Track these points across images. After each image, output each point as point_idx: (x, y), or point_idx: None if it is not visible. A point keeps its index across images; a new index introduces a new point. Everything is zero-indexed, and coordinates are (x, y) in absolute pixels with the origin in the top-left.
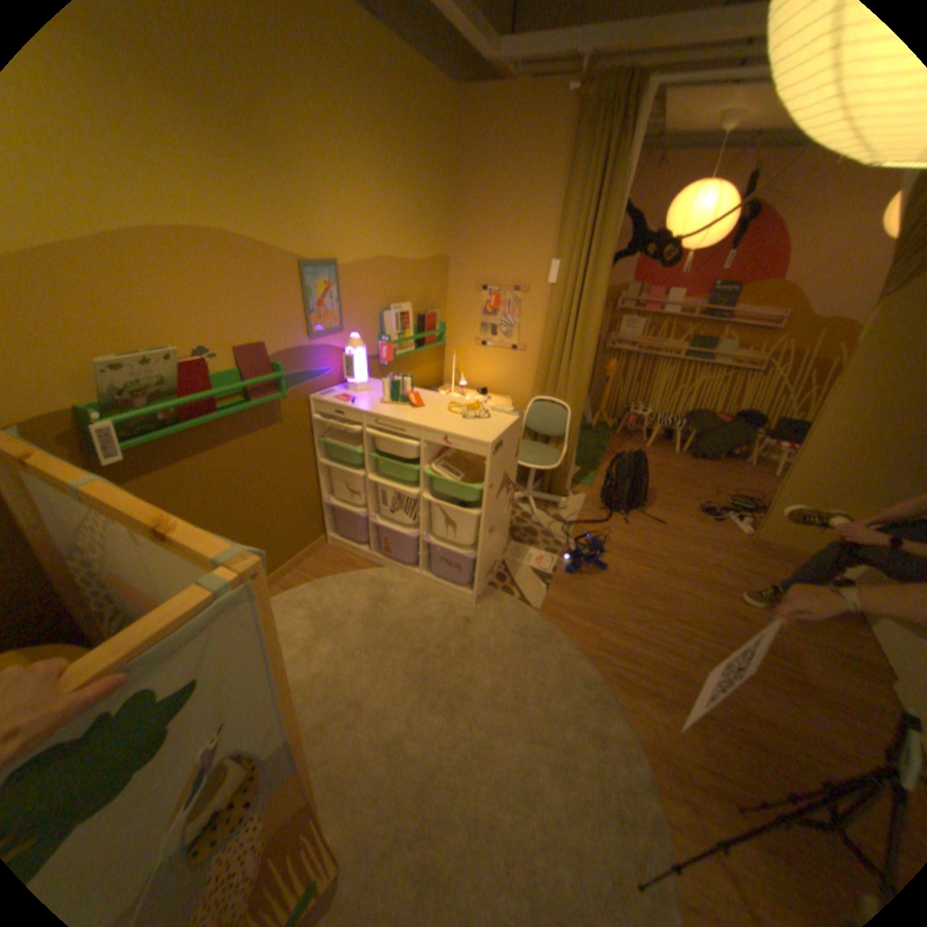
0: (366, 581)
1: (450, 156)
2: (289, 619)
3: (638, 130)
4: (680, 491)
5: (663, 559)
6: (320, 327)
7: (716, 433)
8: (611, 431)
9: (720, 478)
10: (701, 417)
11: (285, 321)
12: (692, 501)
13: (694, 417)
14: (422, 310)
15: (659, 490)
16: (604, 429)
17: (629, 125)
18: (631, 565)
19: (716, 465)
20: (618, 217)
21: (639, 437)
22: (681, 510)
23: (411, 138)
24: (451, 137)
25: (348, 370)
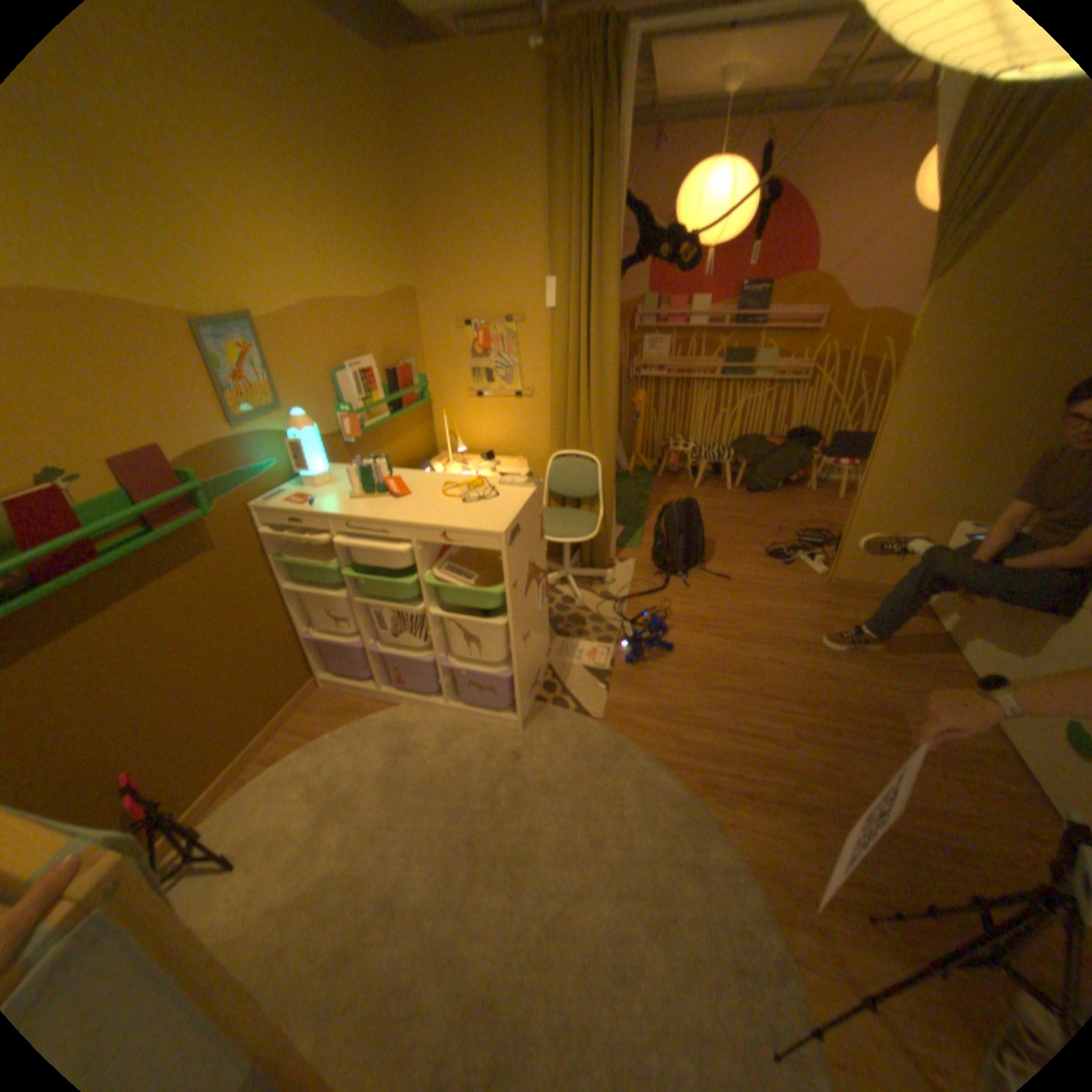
0: (377, 730)
1: (390, 153)
2: (278, 808)
3: (625, 98)
4: (740, 536)
5: (735, 623)
6: (244, 409)
7: (768, 460)
8: (651, 475)
9: (780, 512)
10: (749, 444)
11: (186, 408)
12: (755, 545)
13: (741, 445)
14: (390, 362)
15: (716, 538)
16: (643, 474)
17: (613, 92)
18: (700, 639)
19: (774, 496)
20: (619, 214)
21: (684, 477)
22: (745, 558)
23: (328, 130)
24: (386, 126)
25: (297, 461)
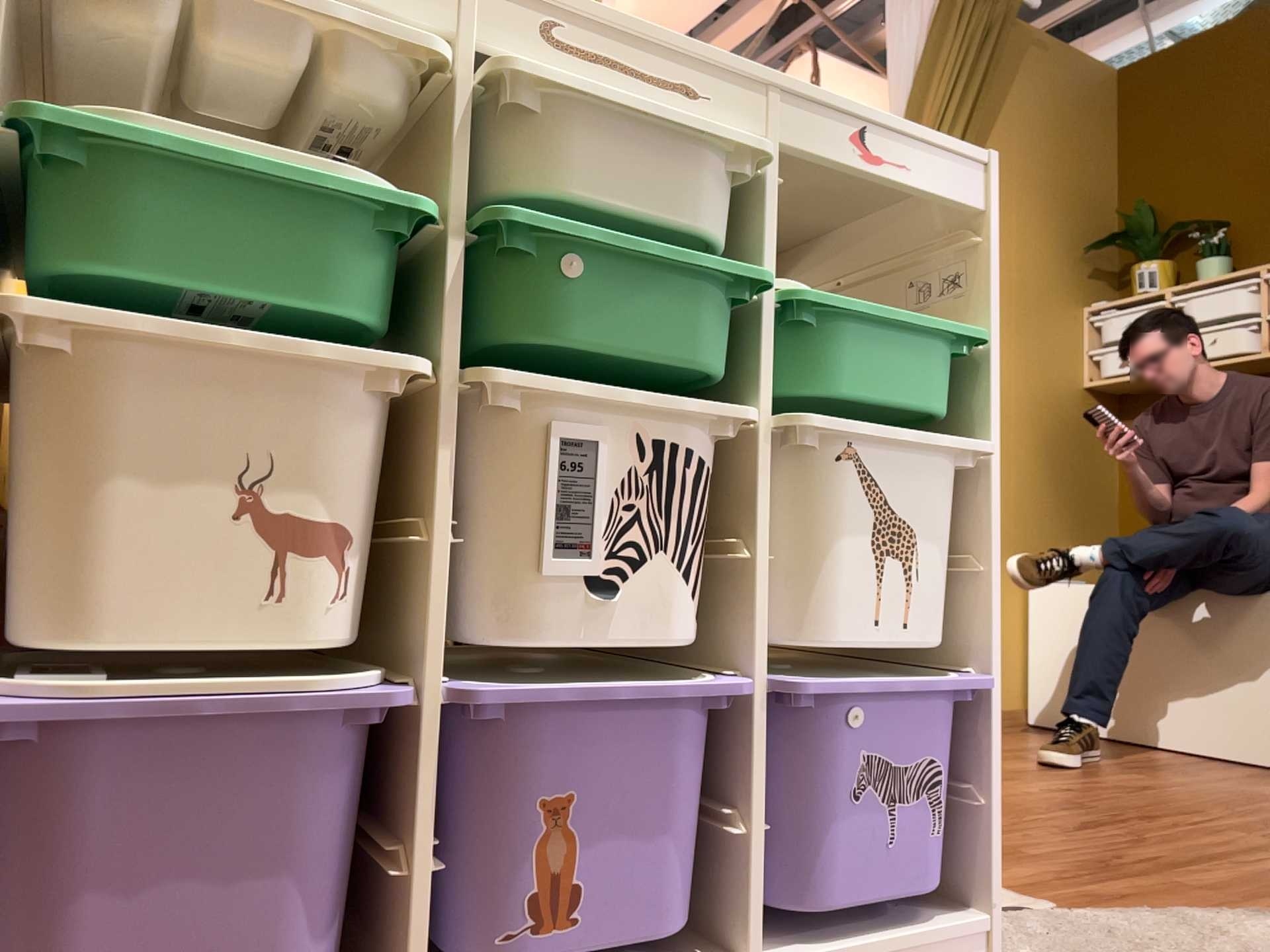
0: None
1: None
2: None
3: None
4: None
5: None
6: None
7: None
8: None
9: None
10: None
11: None
12: None
13: None
14: None
15: None
16: None
17: None
18: None
19: None
20: None
21: None
22: None
23: None
24: None
25: None
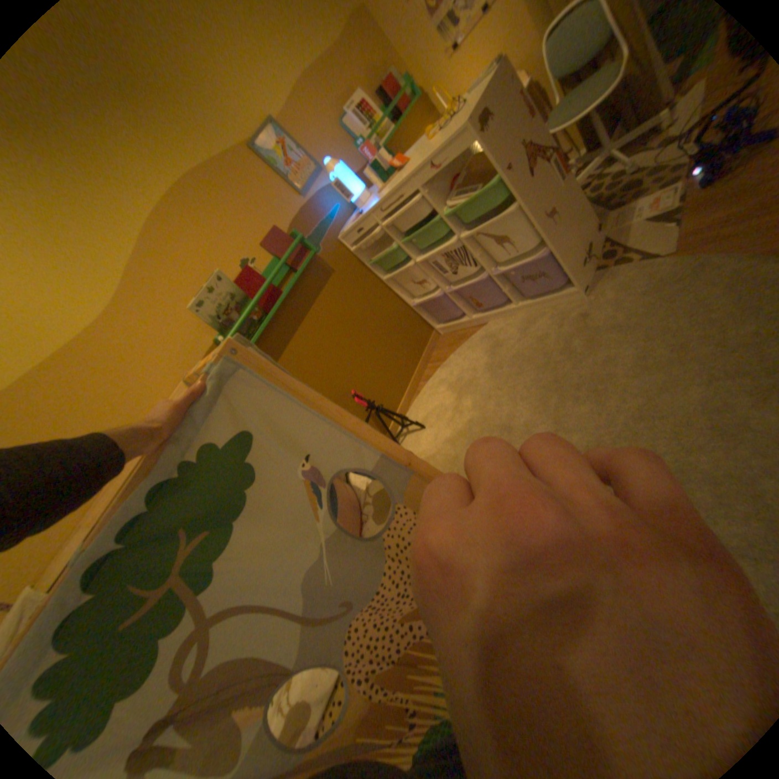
0: (479, 340)
1: None
2: (437, 396)
3: None
4: None
5: None
6: (302, 179)
7: None
8: None
9: None
10: None
11: (275, 196)
12: None
13: None
14: (376, 82)
15: None
16: None
17: None
18: None
19: None
20: None
21: None
22: None
23: None
24: None
25: (344, 192)
